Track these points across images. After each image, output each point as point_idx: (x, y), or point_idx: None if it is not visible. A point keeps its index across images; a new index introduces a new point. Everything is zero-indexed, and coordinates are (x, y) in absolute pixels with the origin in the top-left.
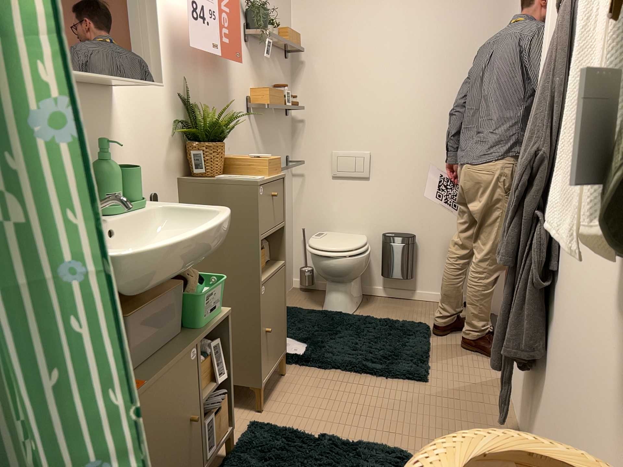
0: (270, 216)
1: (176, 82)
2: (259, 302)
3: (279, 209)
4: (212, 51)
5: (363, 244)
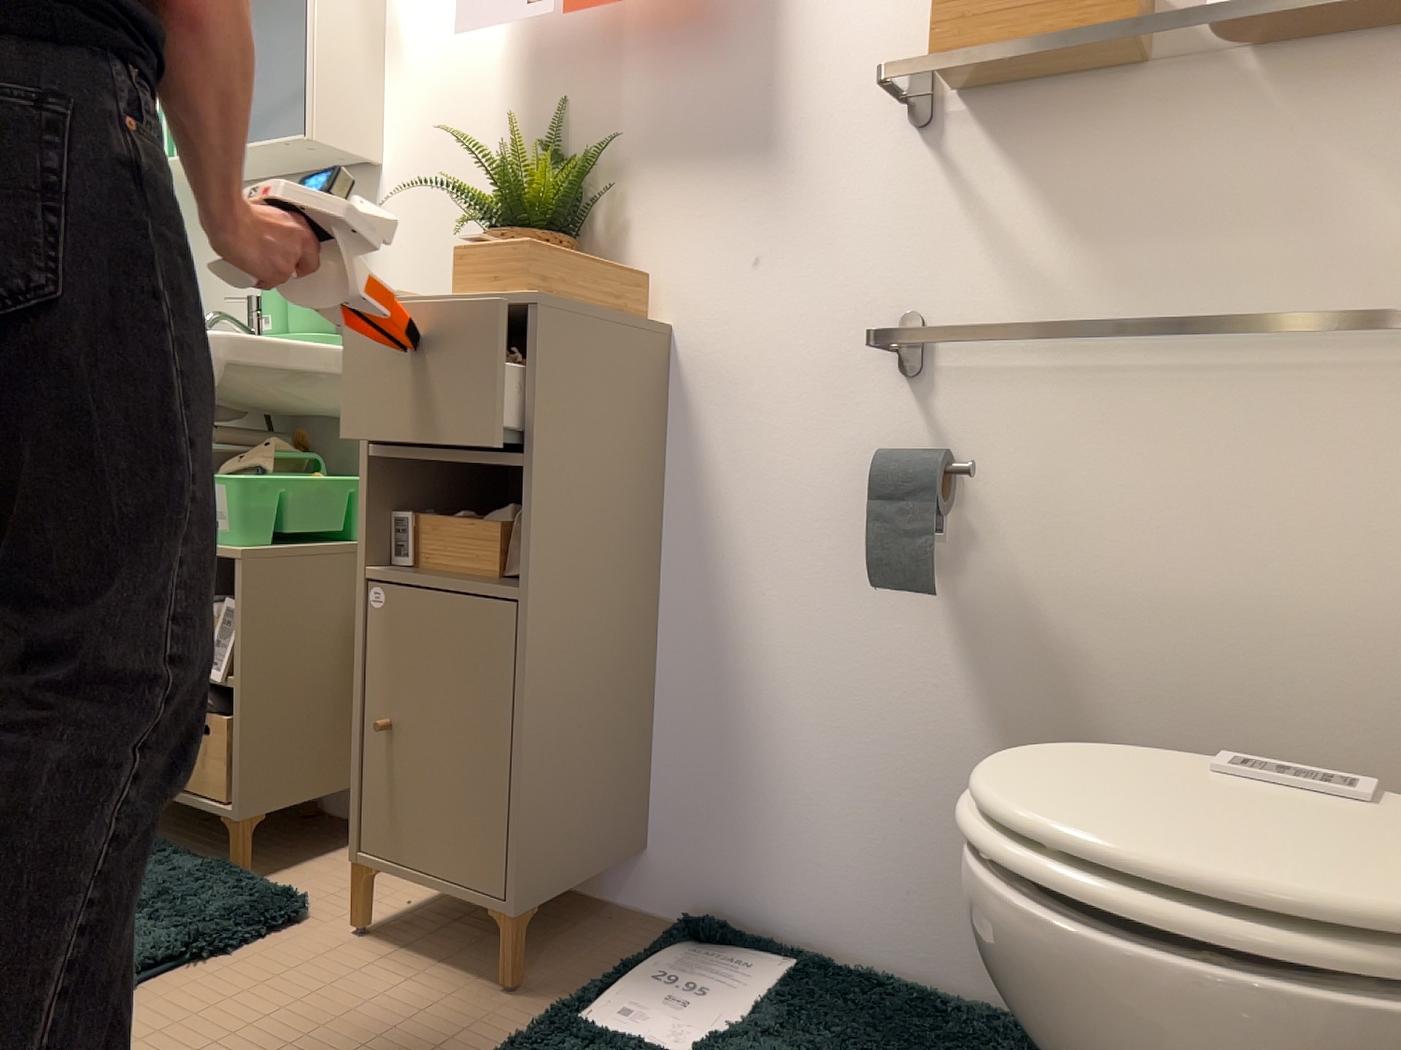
0: (420, 406)
1: (524, 112)
2: (357, 621)
3: (487, 402)
4: (516, 8)
5: (1139, 862)
